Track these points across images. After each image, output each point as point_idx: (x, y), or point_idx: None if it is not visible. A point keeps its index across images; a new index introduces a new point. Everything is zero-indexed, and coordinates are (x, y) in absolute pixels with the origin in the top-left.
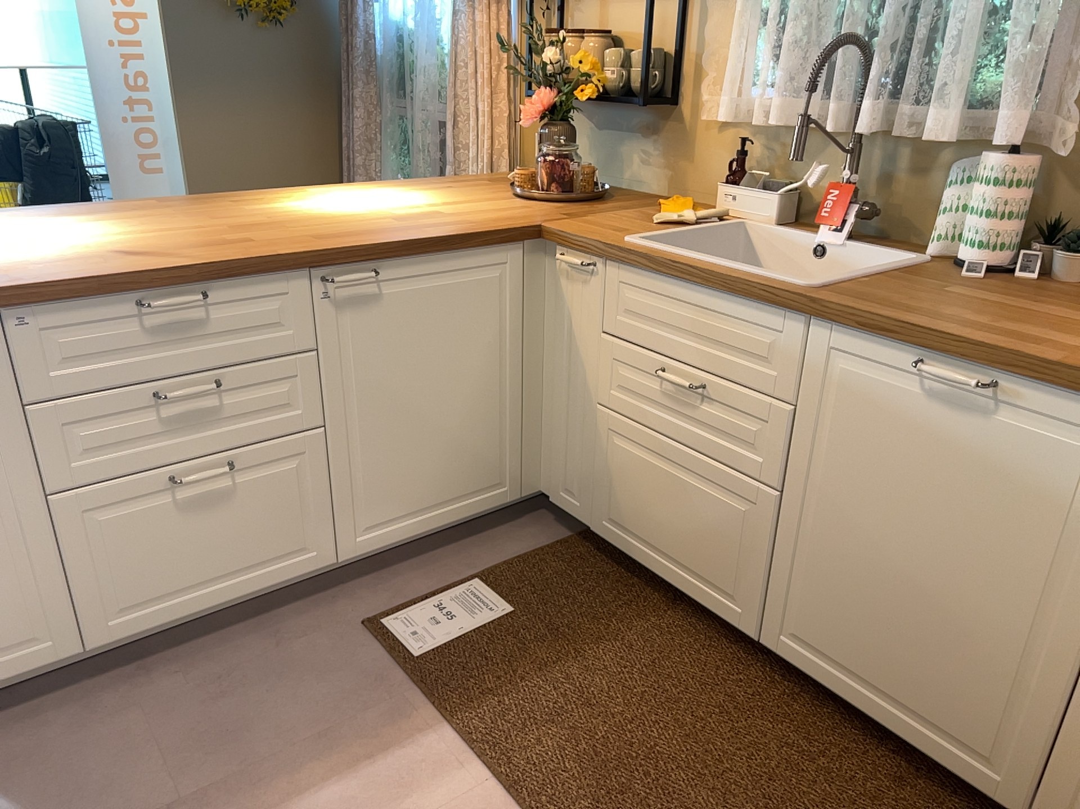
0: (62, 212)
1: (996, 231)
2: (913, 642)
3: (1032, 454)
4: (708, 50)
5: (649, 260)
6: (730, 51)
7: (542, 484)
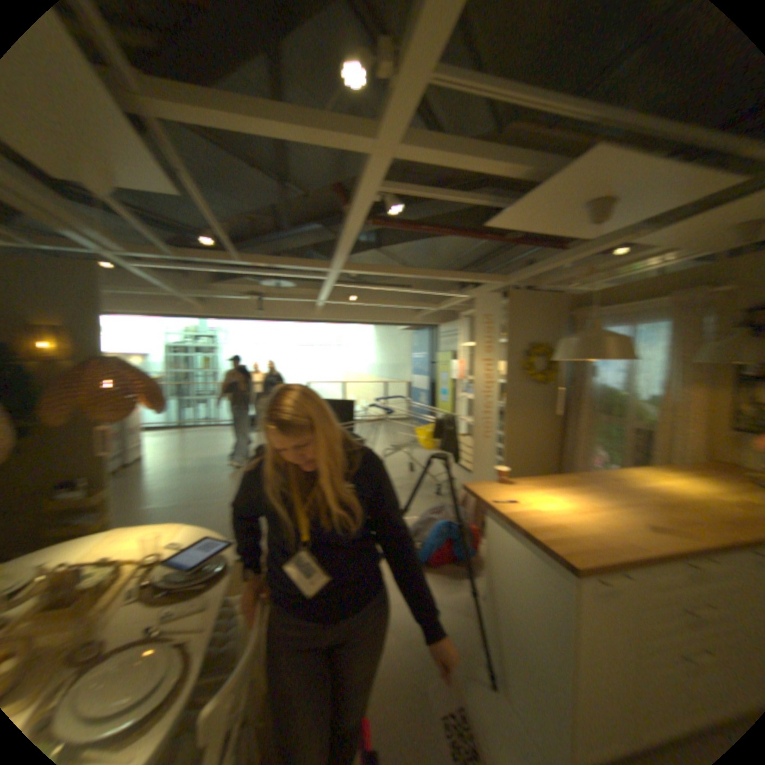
0: (552, 483)
1: None
2: None
3: None
4: None
5: None
6: None
7: None
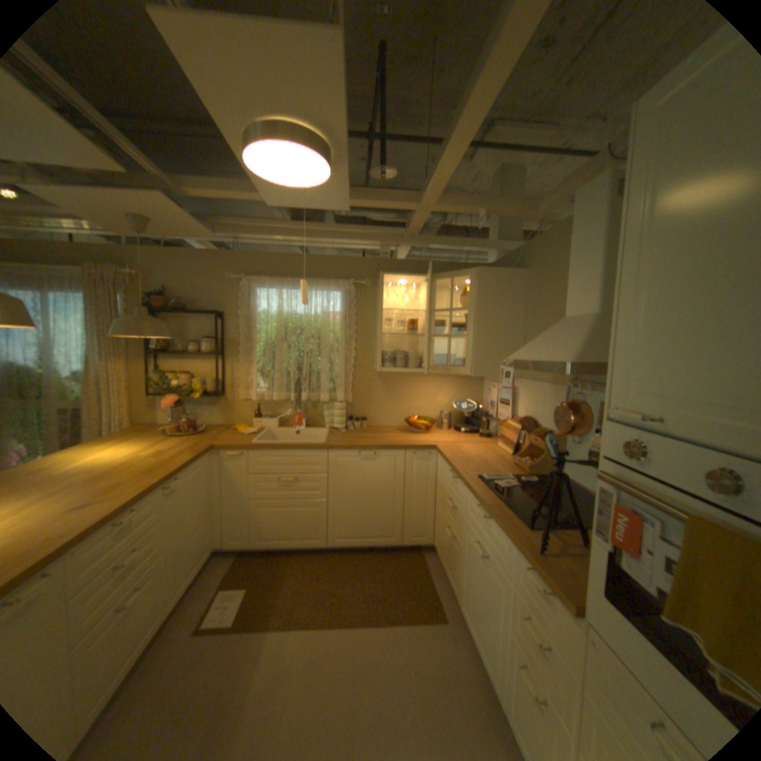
0: None
1: (343, 419)
2: (370, 519)
3: (385, 464)
4: (241, 378)
5: (270, 447)
6: (247, 378)
7: (216, 545)
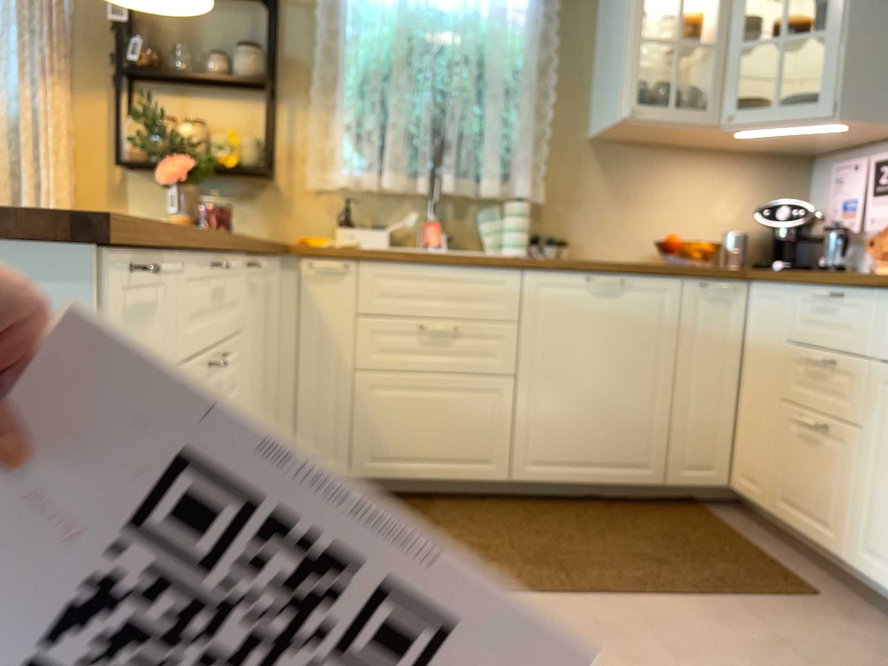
0: None
1: (527, 236)
2: (603, 425)
3: (641, 307)
4: (312, 141)
5: (405, 255)
6: (324, 143)
7: None
